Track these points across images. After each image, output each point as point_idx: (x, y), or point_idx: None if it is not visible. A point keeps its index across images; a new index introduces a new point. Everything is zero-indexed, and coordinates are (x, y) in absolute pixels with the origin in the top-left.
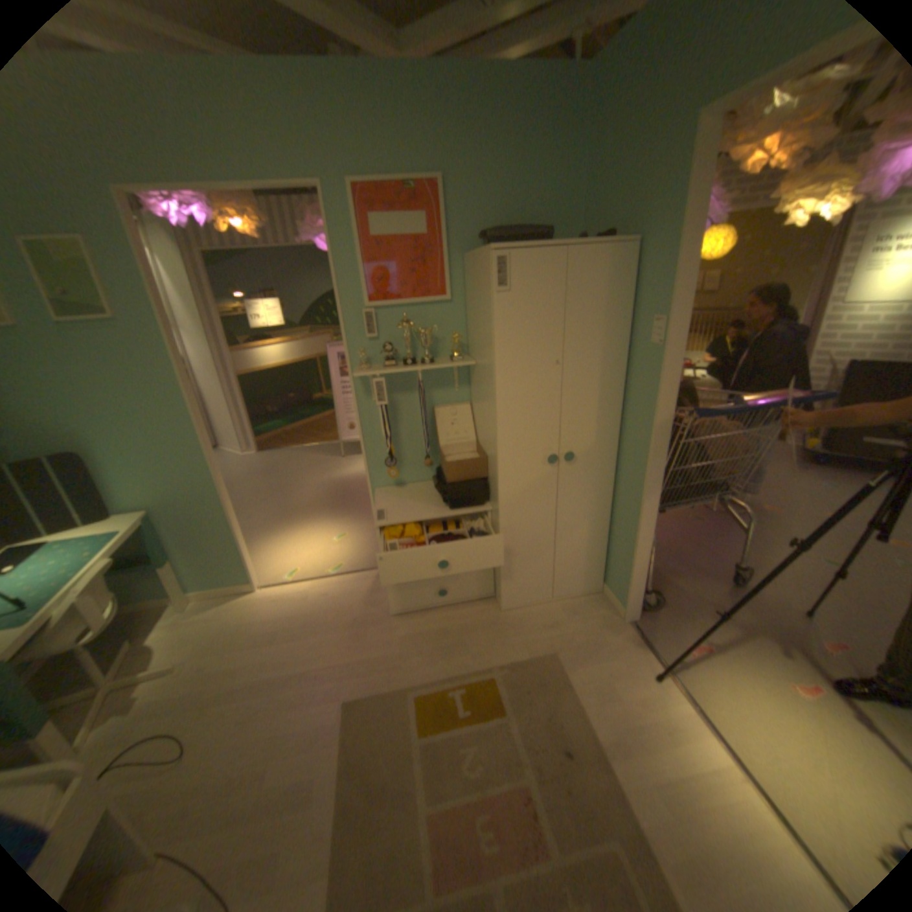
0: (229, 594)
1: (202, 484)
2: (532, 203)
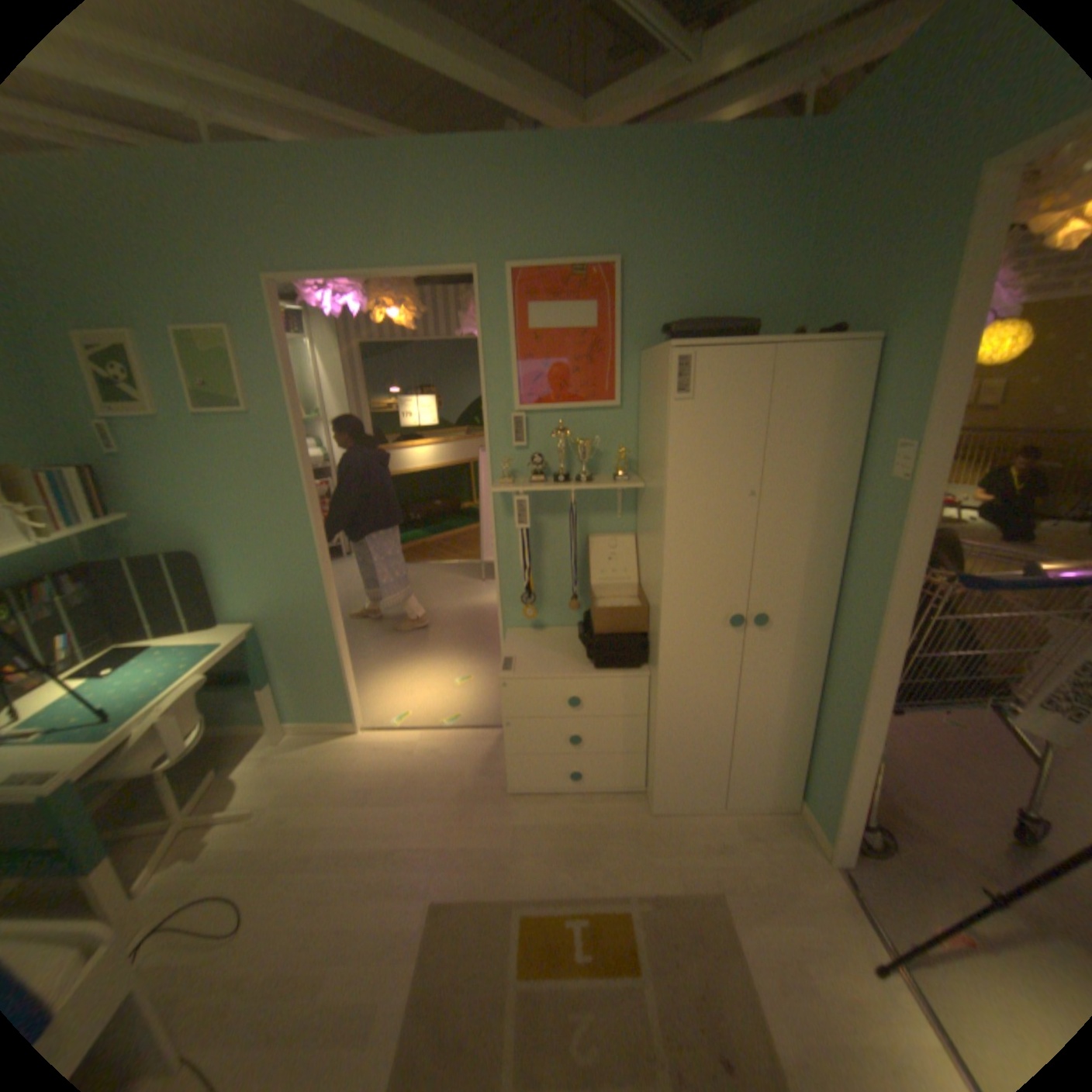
0: (329, 732)
1: (315, 601)
2: (735, 291)
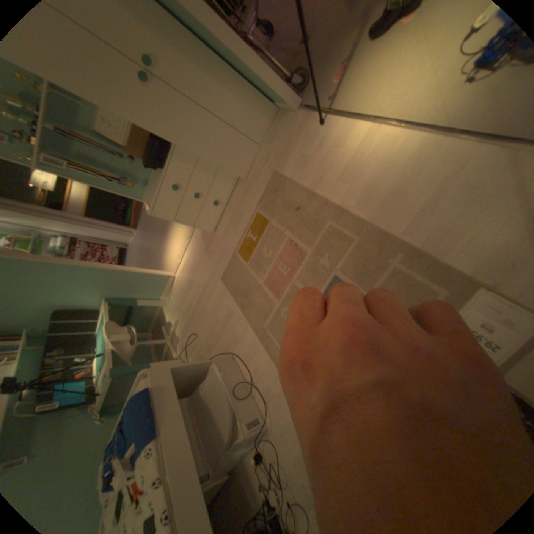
0: (170, 284)
1: (98, 271)
2: None
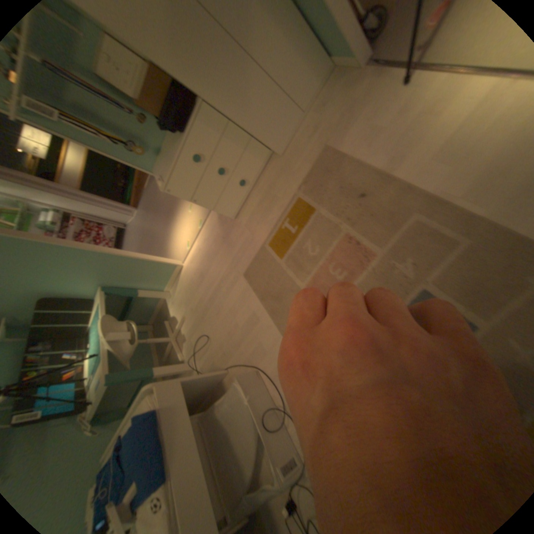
0: (177, 274)
1: (95, 255)
2: None
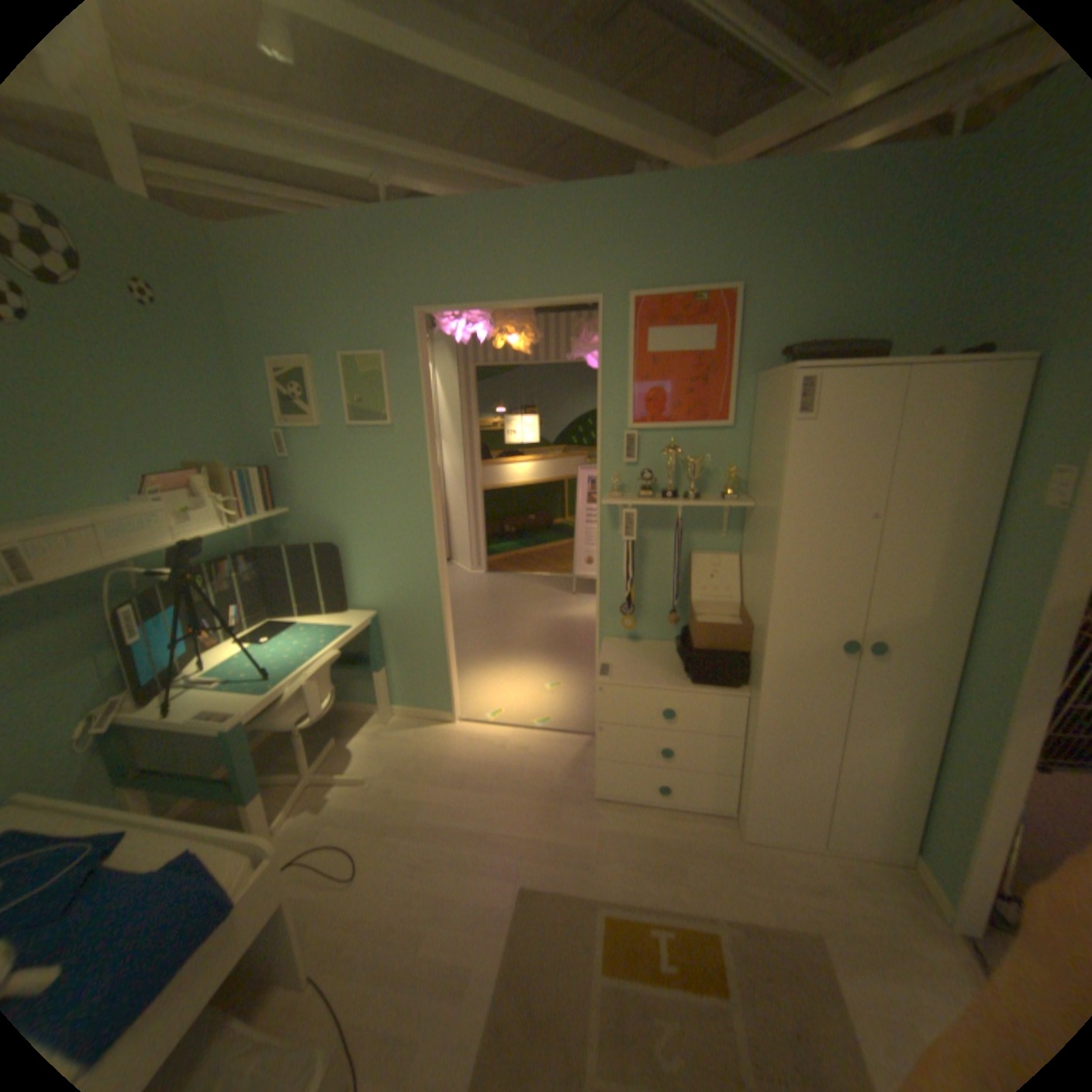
0: (432, 718)
1: (431, 595)
2: (865, 312)
